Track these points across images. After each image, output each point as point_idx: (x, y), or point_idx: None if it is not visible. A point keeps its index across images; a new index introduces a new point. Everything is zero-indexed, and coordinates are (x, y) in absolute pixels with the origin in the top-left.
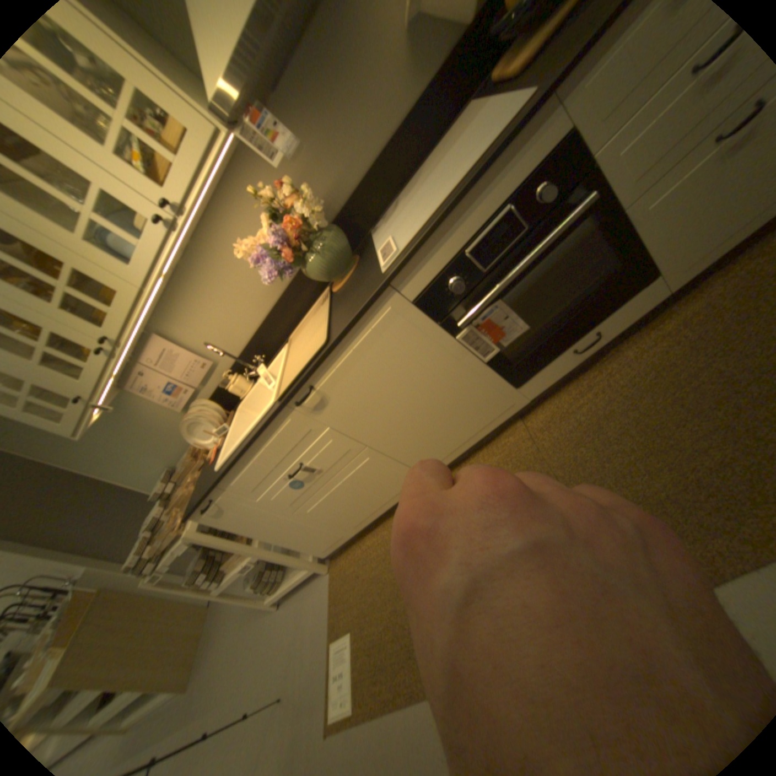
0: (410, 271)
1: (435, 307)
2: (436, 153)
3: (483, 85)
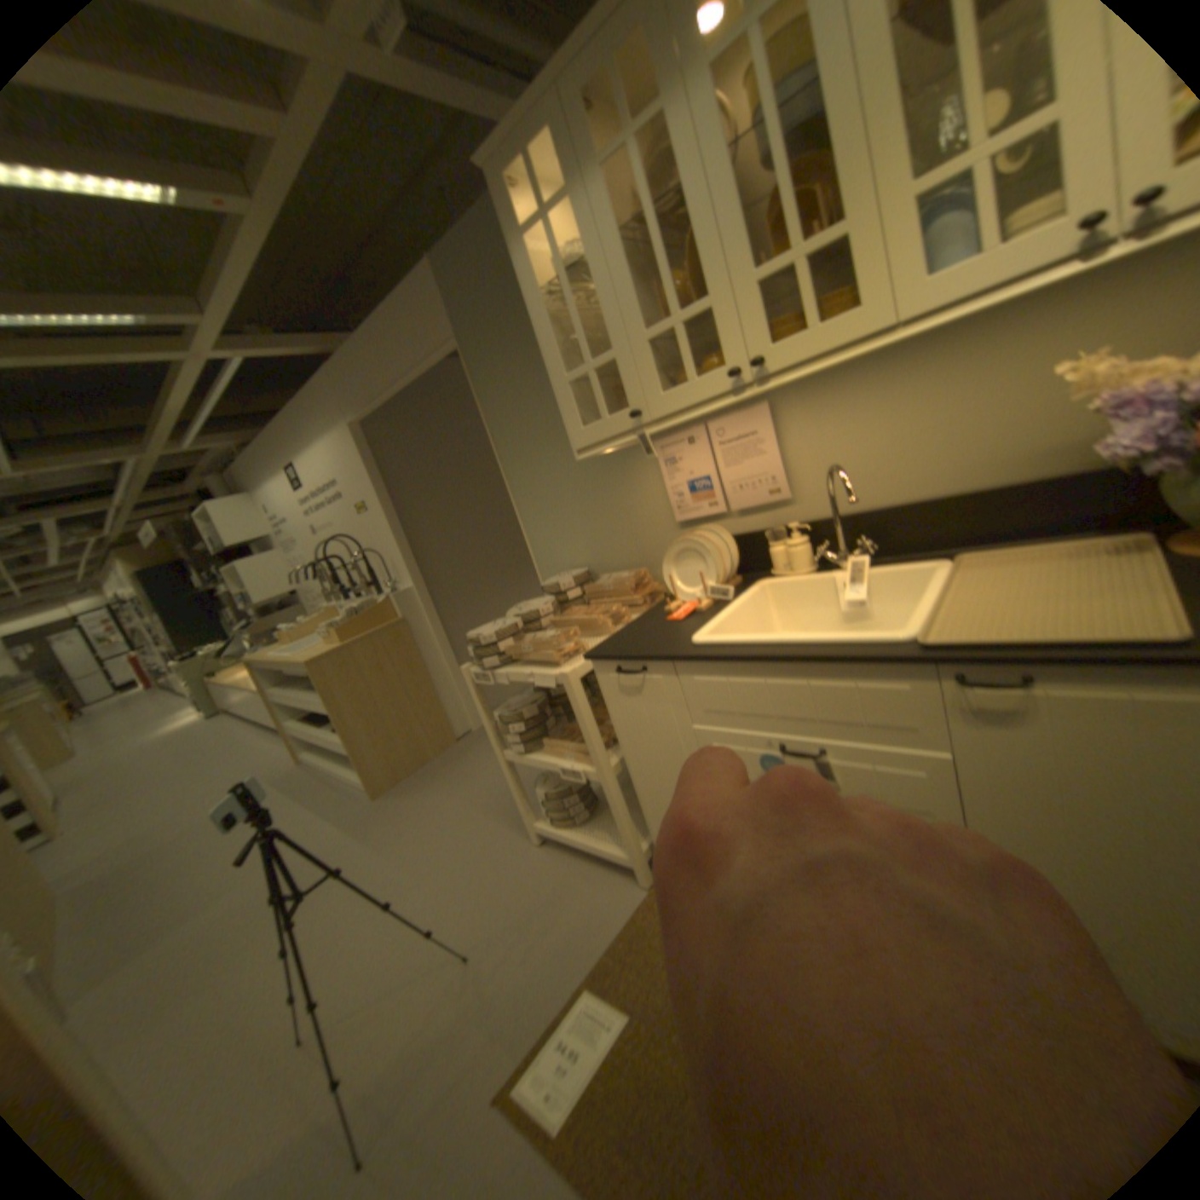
0: None
1: None
2: None
3: None
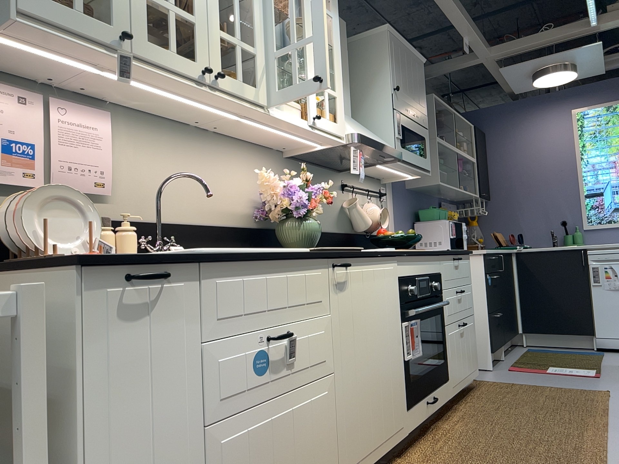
0: (404, 261)
1: (403, 292)
2: None
3: None
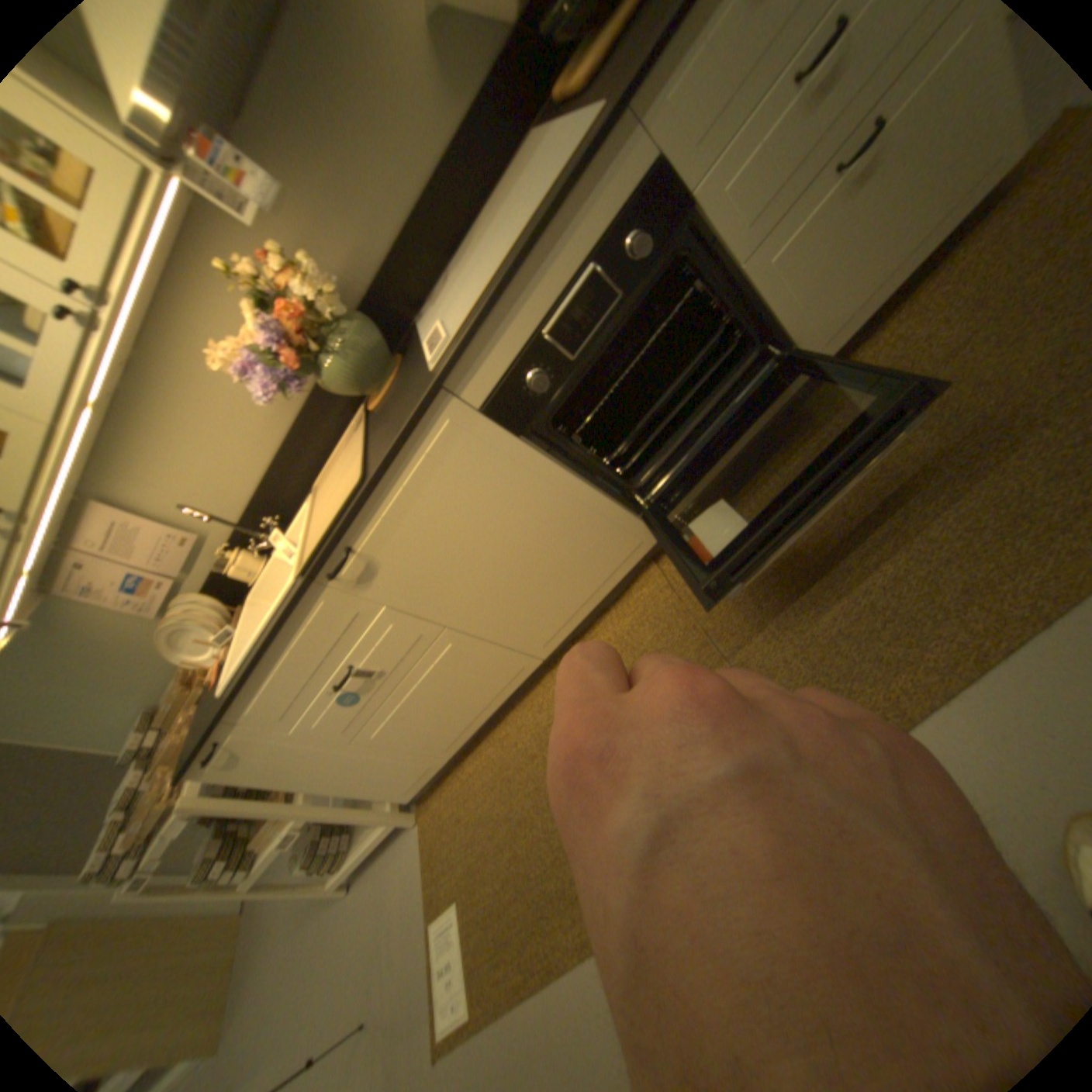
0: (469, 365)
1: (513, 416)
2: (492, 205)
3: (543, 108)
